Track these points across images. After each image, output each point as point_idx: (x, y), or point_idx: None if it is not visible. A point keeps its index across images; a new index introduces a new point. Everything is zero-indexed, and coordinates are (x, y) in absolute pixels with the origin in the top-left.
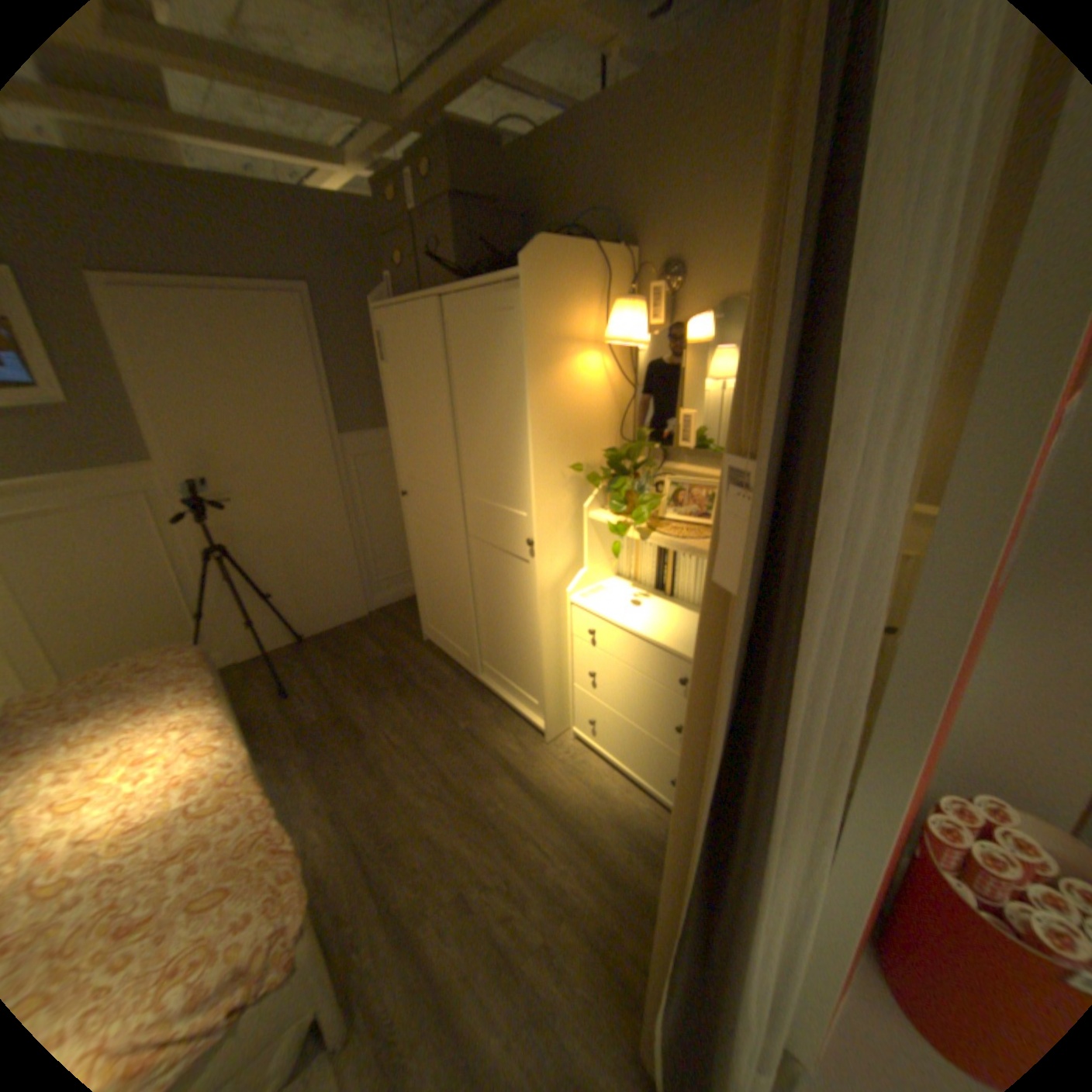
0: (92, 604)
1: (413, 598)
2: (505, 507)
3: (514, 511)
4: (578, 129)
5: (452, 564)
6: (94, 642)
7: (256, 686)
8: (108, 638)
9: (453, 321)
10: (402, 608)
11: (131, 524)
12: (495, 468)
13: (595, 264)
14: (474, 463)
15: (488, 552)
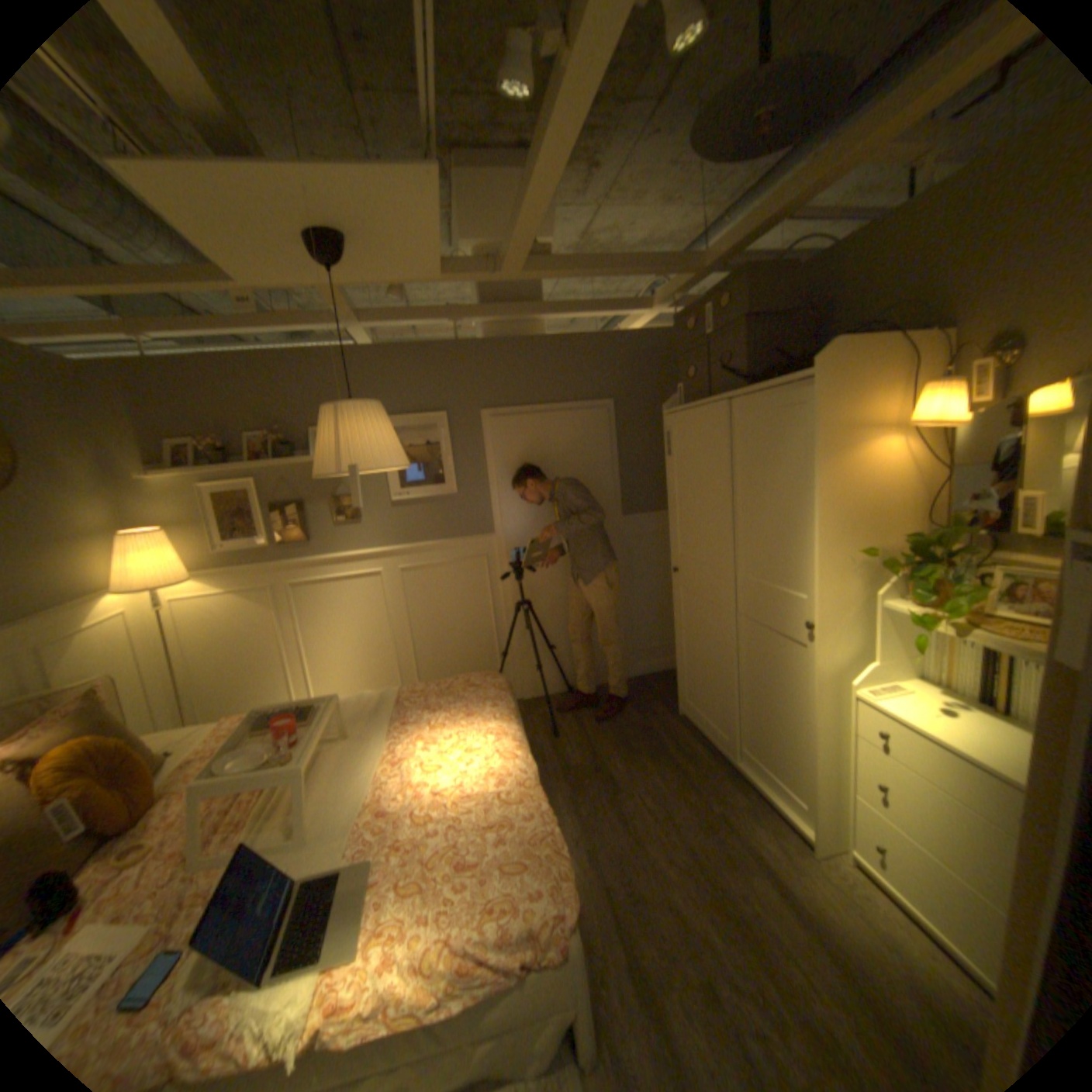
0: (446, 632)
1: (671, 672)
2: (783, 588)
3: (793, 593)
4: (883, 235)
5: (719, 641)
6: (442, 660)
7: (536, 722)
8: (450, 659)
9: (742, 419)
10: (660, 680)
11: (477, 578)
12: (775, 550)
13: (900, 353)
14: (752, 544)
15: (760, 632)
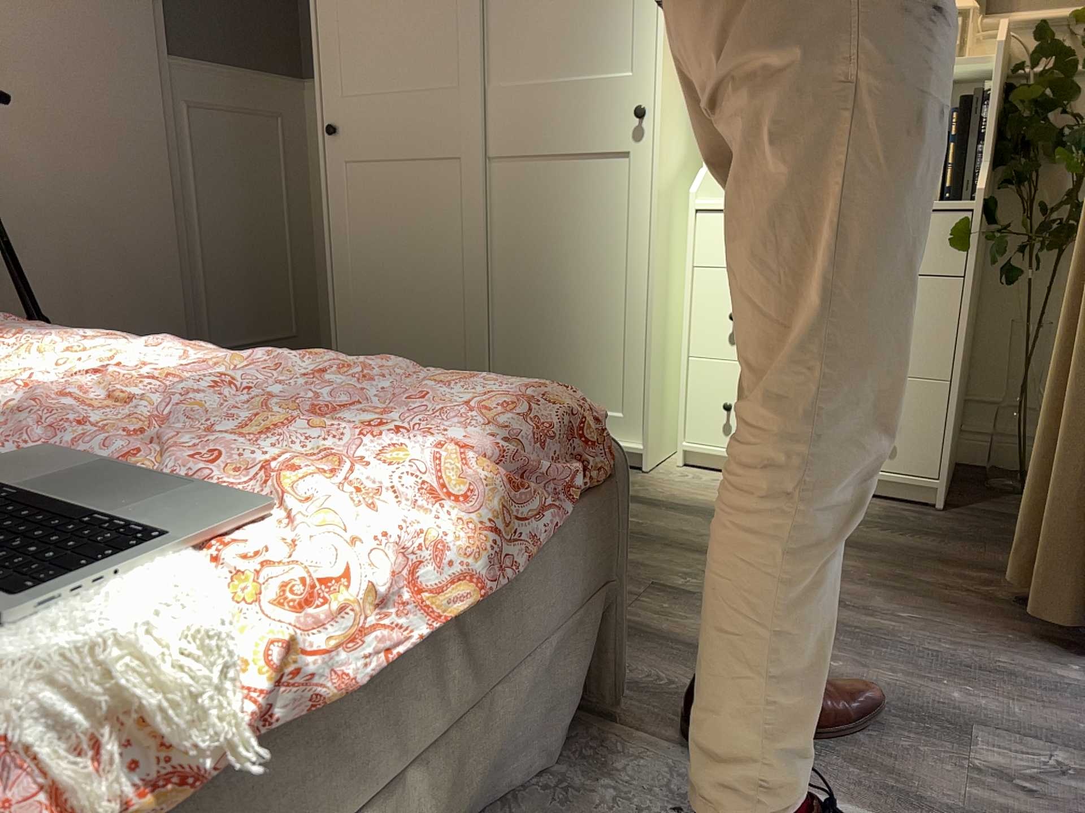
0: None
1: None
2: (584, 75)
3: (605, 76)
4: None
5: (444, 224)
6: None
7: None
8: None
9: None
10: None
11: None
12: (568, 17)
13: None
14: (518, 23)
15: (533, 172)
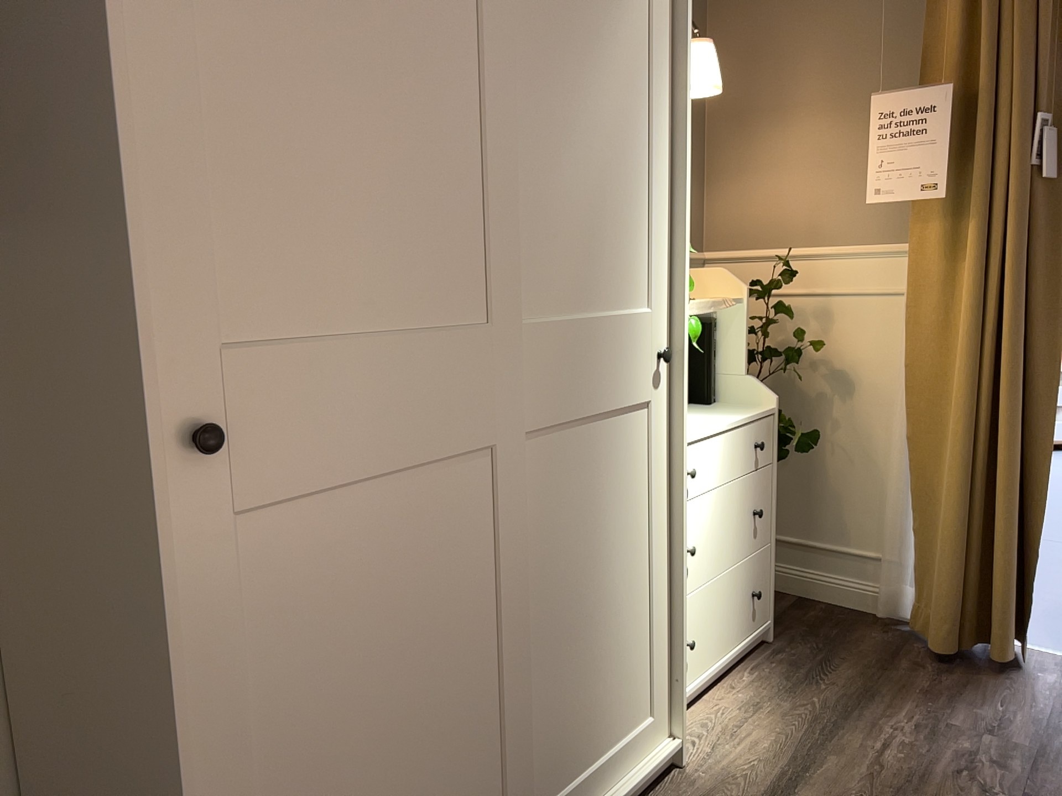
0: None
1: None
2: (611, 316)
3: (627, 317)
4: None
5: (480, 555)
6: None
7: None
8: None
9: None
10: None
11: None
12: (596, 244)
13: None
14: (551, 242)
15: (568, 442)
